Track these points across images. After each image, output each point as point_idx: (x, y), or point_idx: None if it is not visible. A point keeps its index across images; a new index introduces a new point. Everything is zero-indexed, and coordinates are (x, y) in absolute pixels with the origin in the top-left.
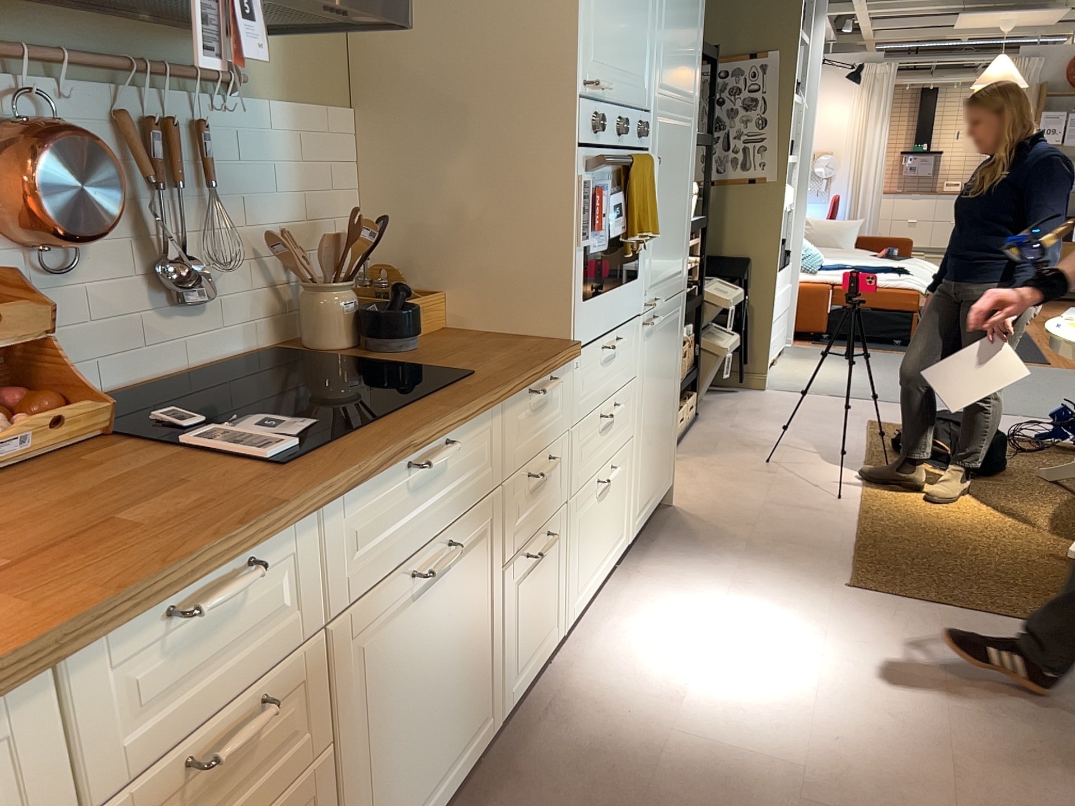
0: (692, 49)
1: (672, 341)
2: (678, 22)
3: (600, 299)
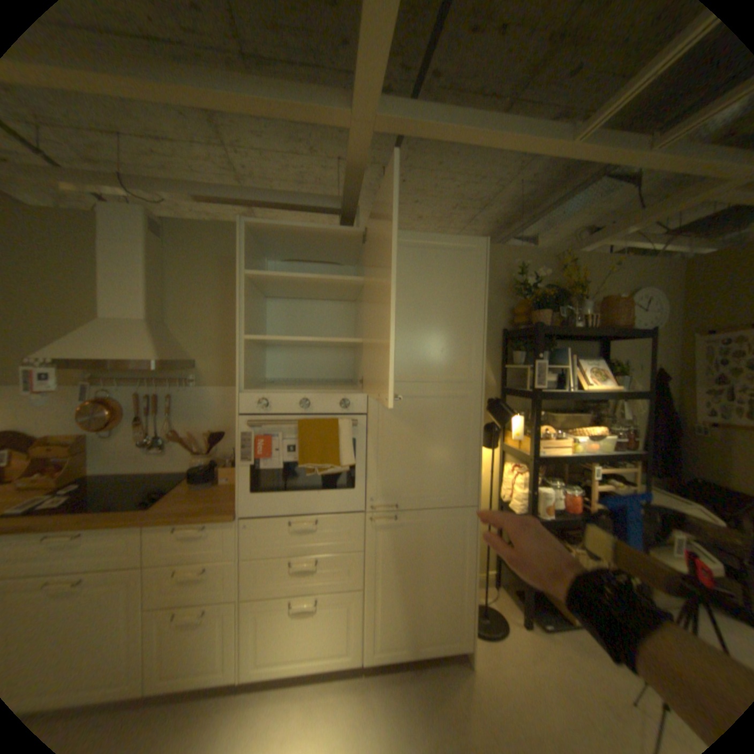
0: (455, 347)
1: (446, 540)
2: (415, 336)
3: (278, 494)
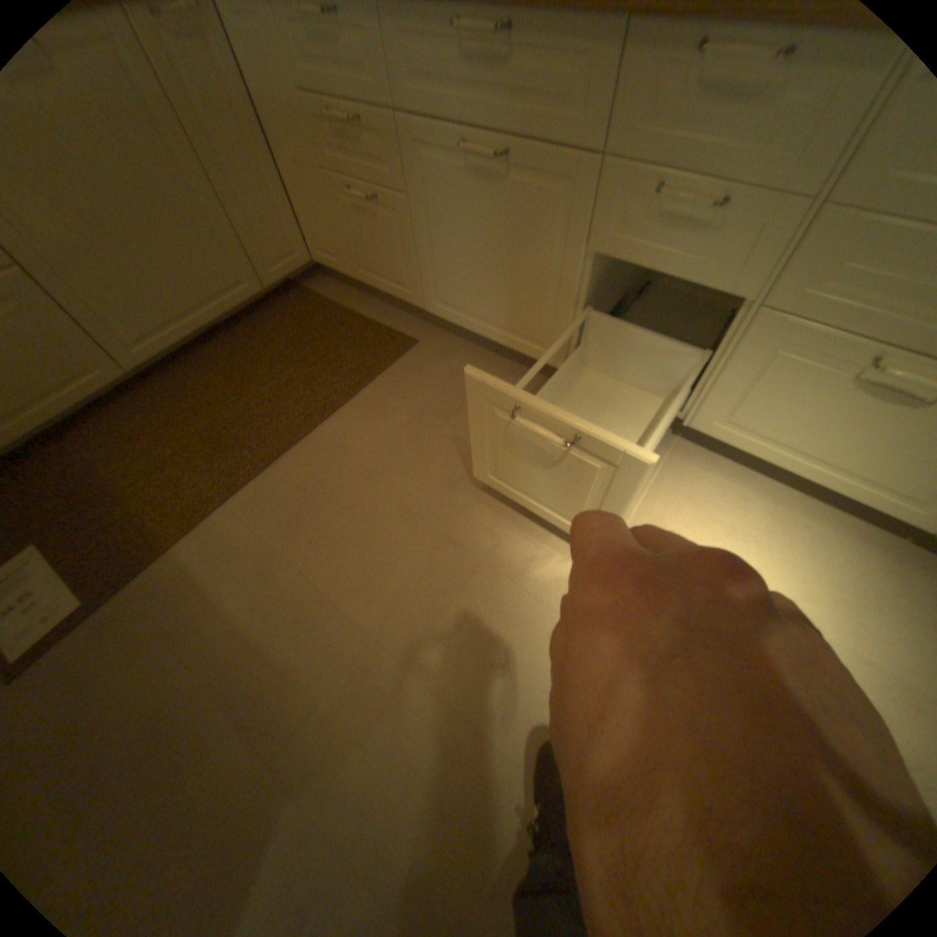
0: None
1: None
2: None
3: None
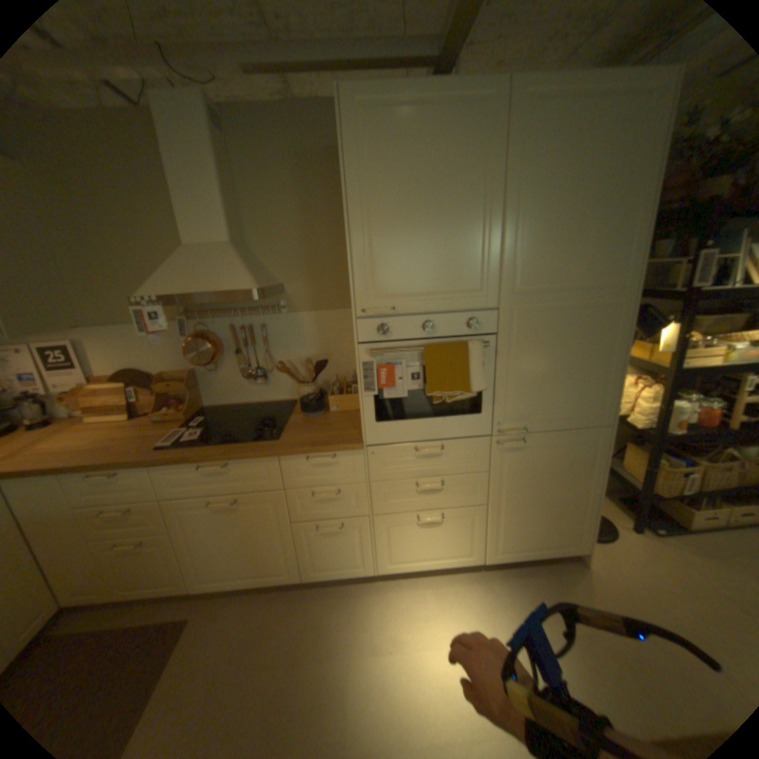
0: (611, 242)
1: (575, 460)
2: (561, 232)
3: (403, 422)
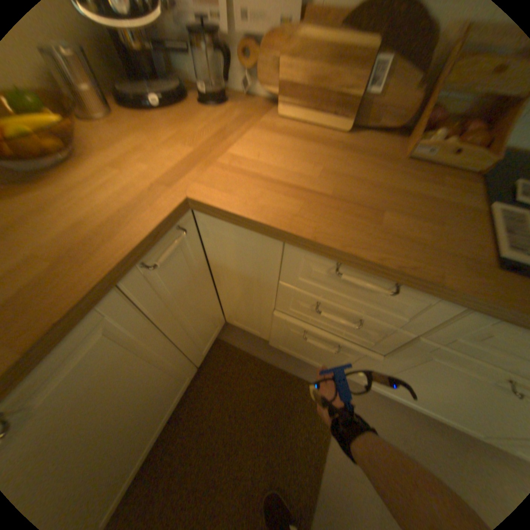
0: None
1: None
2: None
3: None
